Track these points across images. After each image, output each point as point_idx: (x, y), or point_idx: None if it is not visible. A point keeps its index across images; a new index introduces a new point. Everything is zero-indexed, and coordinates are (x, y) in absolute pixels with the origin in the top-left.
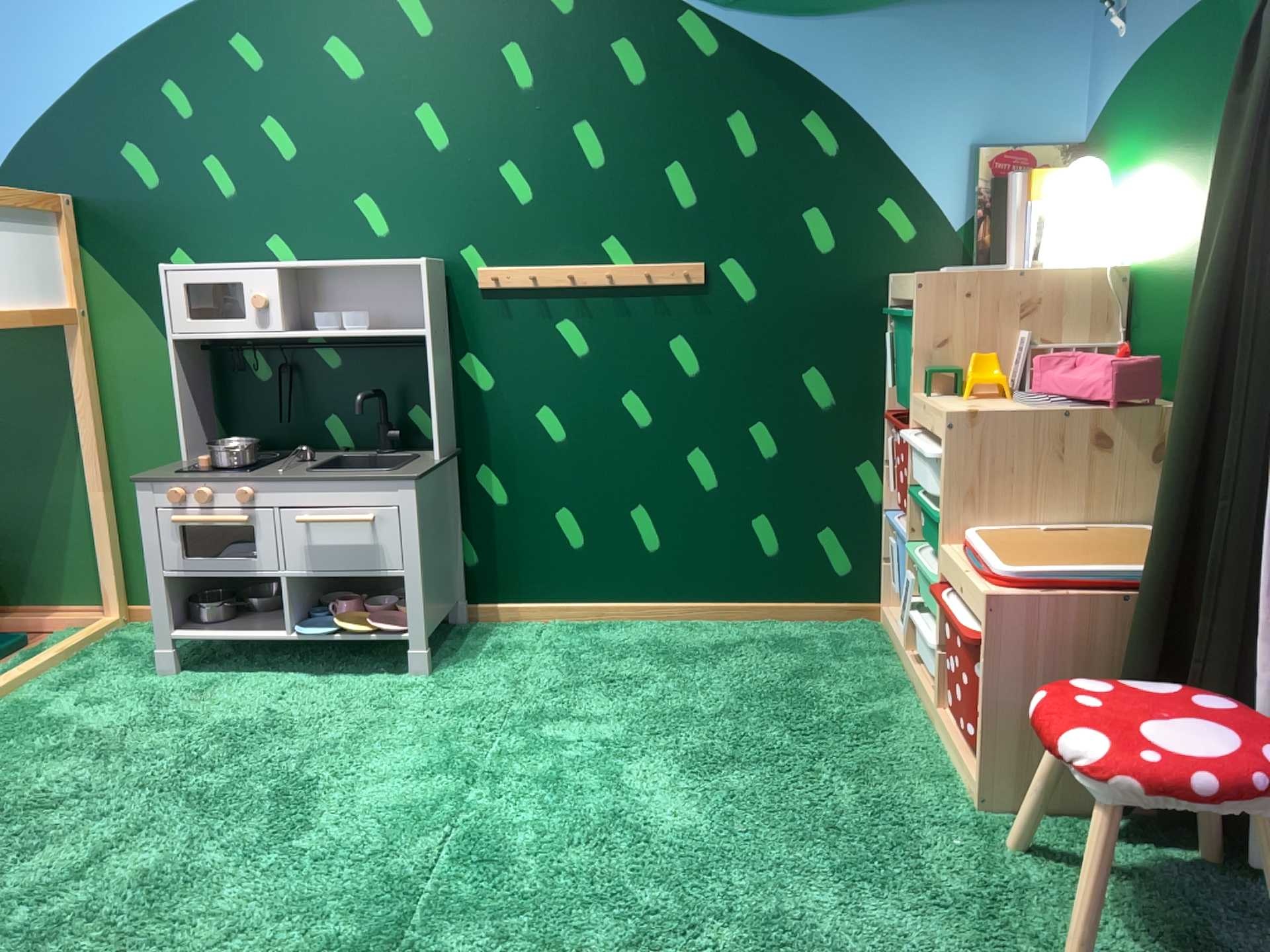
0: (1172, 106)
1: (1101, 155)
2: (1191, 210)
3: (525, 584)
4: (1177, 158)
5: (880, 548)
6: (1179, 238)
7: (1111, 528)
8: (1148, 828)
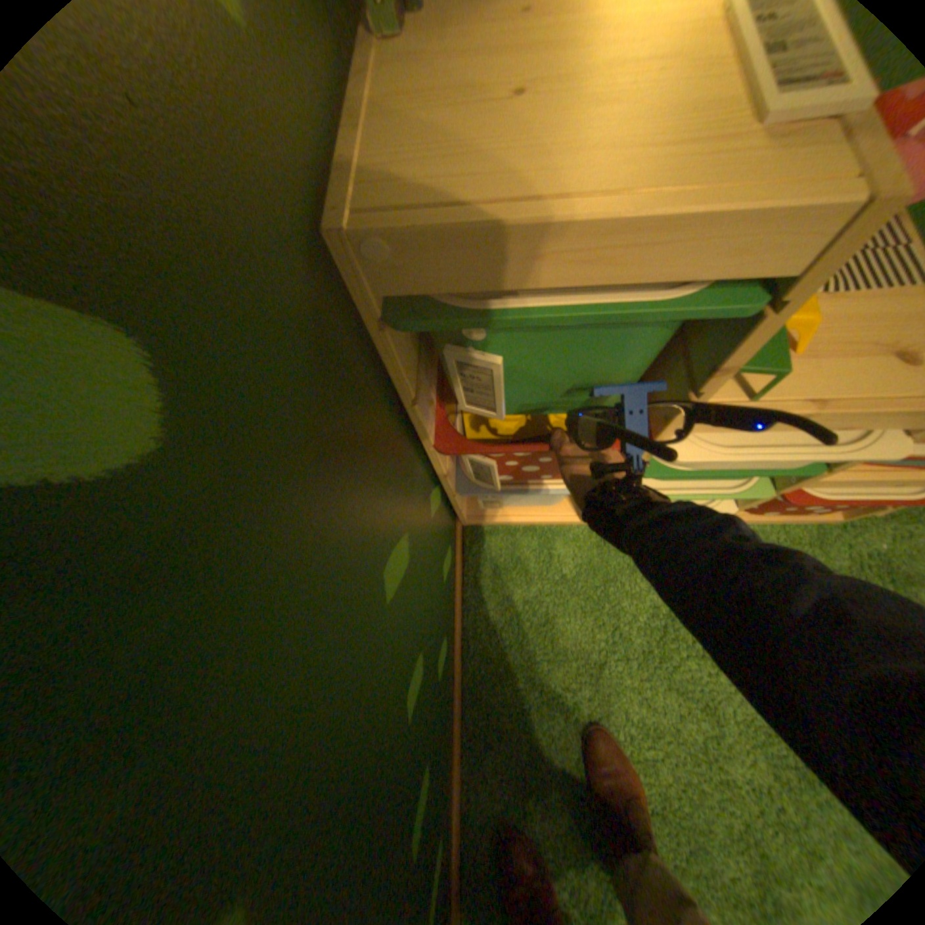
0: None
1: None
2: None
3: None
4: None
5: (452, 507)
6: None
7: None
8: None
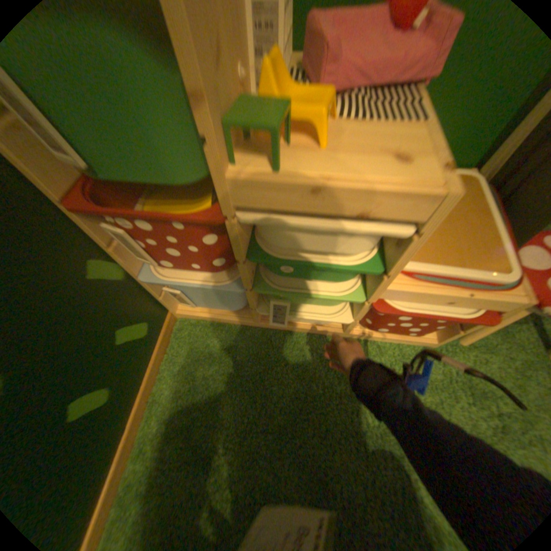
0: None
1: None
2: None
3: None
4: None
5: (151, 293)
6: None
7: None
8: None
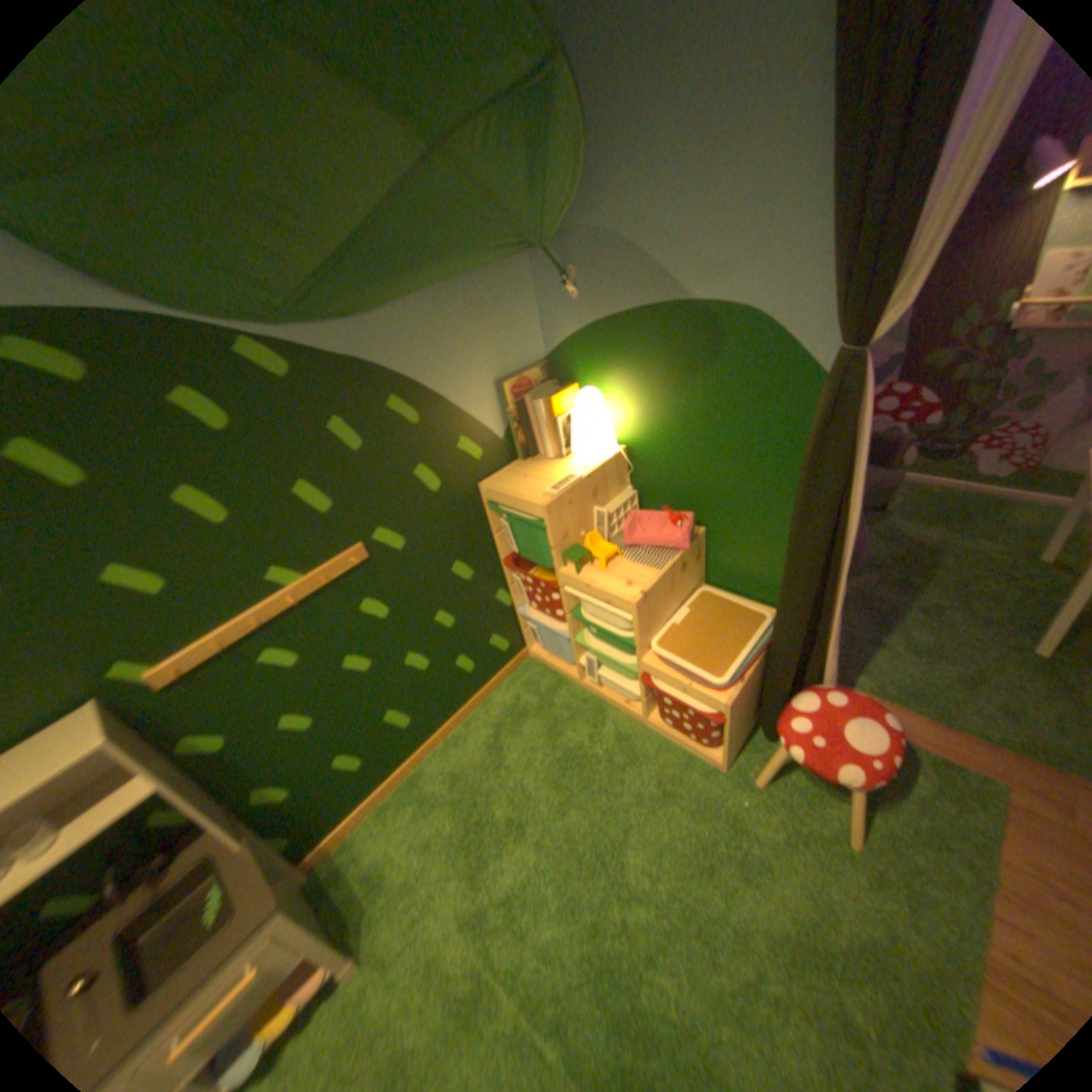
0: (650, 360)
1: (572, 371)
2: (682, 426)
3: (335, 815)
4: (661, 393)
5: (519, 625)
6: (672, 439)
7: (688, 598)
8: (767, 724)
